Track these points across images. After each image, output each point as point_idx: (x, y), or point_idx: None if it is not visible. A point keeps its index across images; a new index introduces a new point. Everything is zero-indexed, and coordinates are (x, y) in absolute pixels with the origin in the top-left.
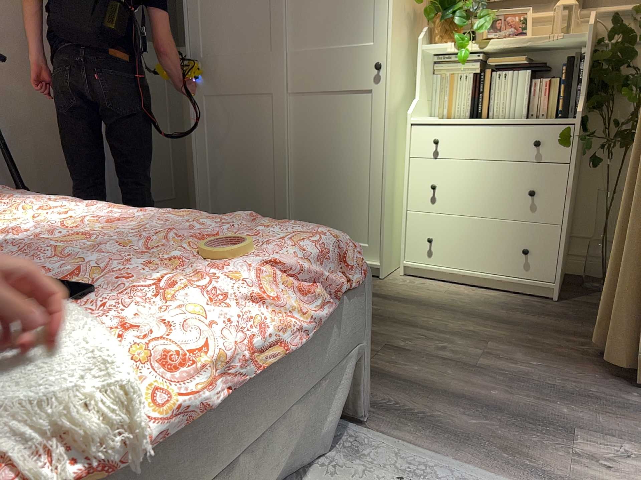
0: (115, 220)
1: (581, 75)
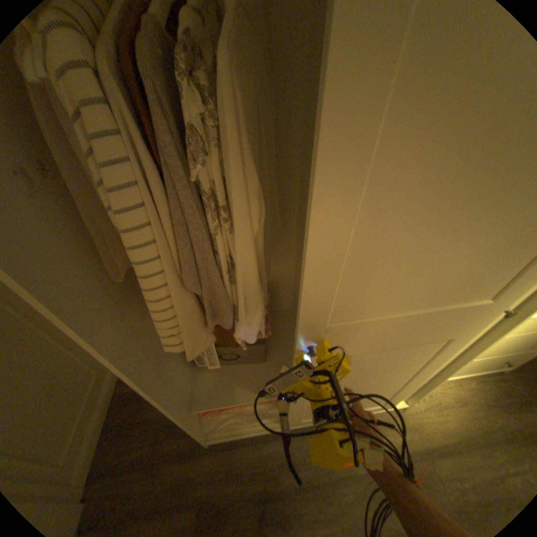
0: None
1: None
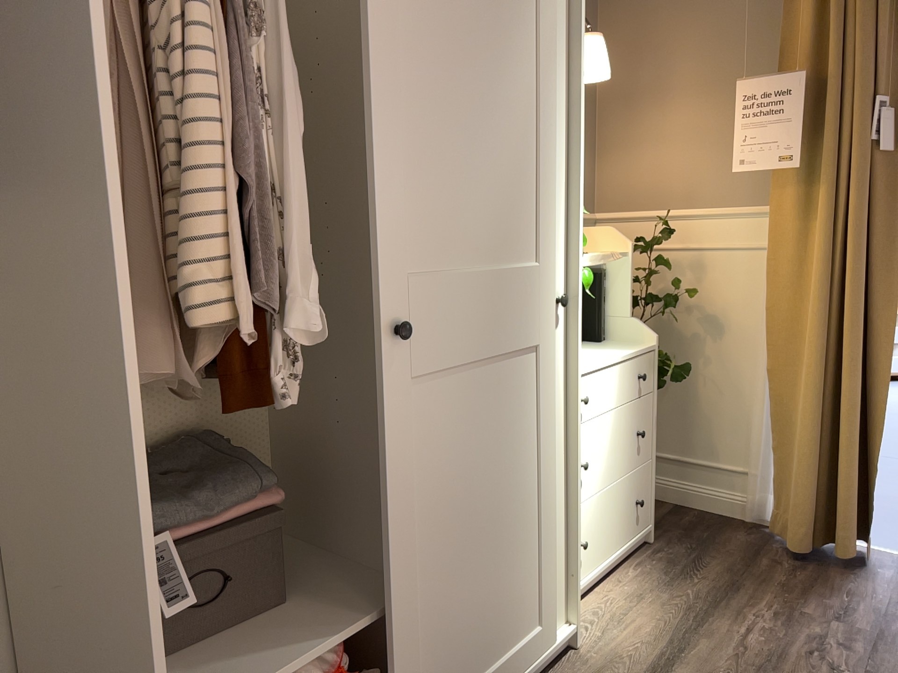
0: None
1: (607, 293)
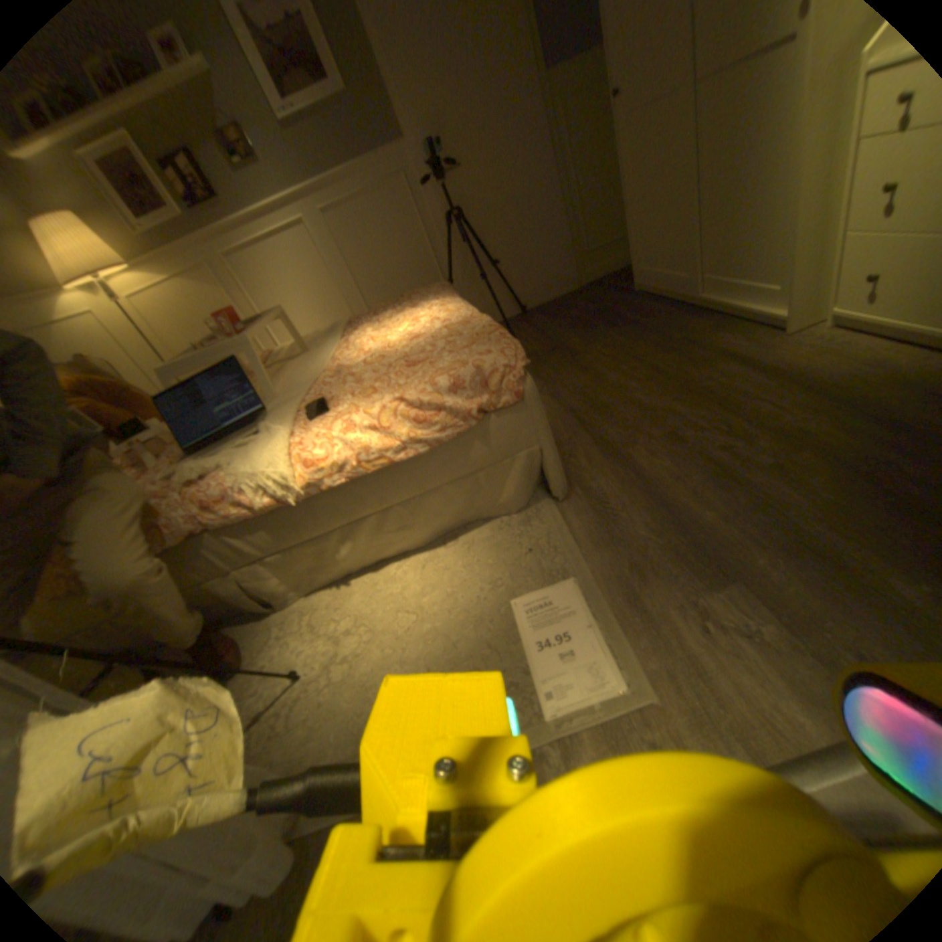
0: (426, 330)
1: None
